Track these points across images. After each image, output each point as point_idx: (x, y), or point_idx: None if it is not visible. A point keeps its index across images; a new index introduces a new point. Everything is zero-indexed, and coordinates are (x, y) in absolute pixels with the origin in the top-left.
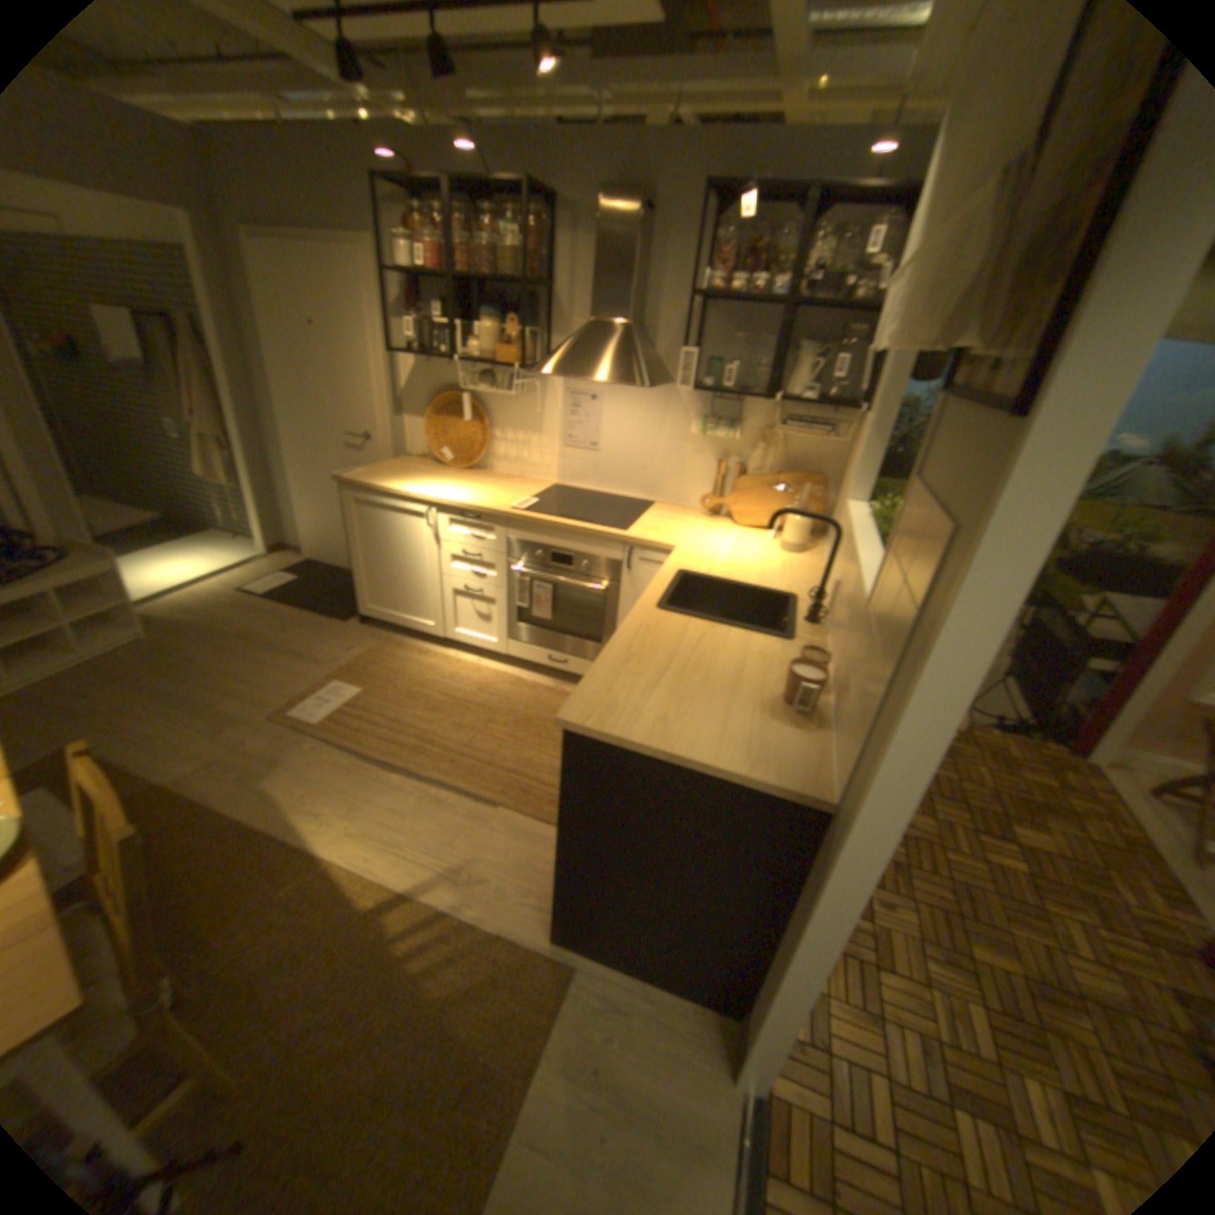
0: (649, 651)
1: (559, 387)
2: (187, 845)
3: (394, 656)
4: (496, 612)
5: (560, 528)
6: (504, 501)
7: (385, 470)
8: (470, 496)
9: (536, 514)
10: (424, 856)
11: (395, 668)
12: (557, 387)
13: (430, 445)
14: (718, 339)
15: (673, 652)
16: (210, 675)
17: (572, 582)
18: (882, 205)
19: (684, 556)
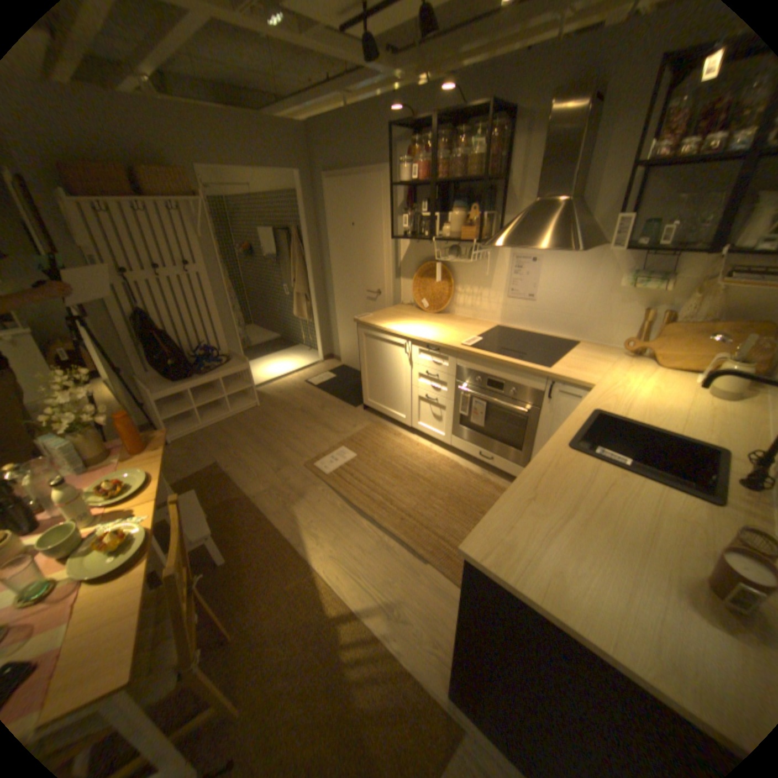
0: (555, 492)
1: (506, 253)
2: (249, 538)
3: (377, 435)
4: (443, 415)
5: (494, 361)
6: (456, 338)
7: (383, 315)
8: (432, 334)
9: (477, 350)
10: (371, 588)
11: (376, 443)
12: (504, 253)
13: (413, 297)
14: (657, 201)
15: (579, 497)
16: (281, 432)
17: (500, 403)
18: None
19: (601, 395)
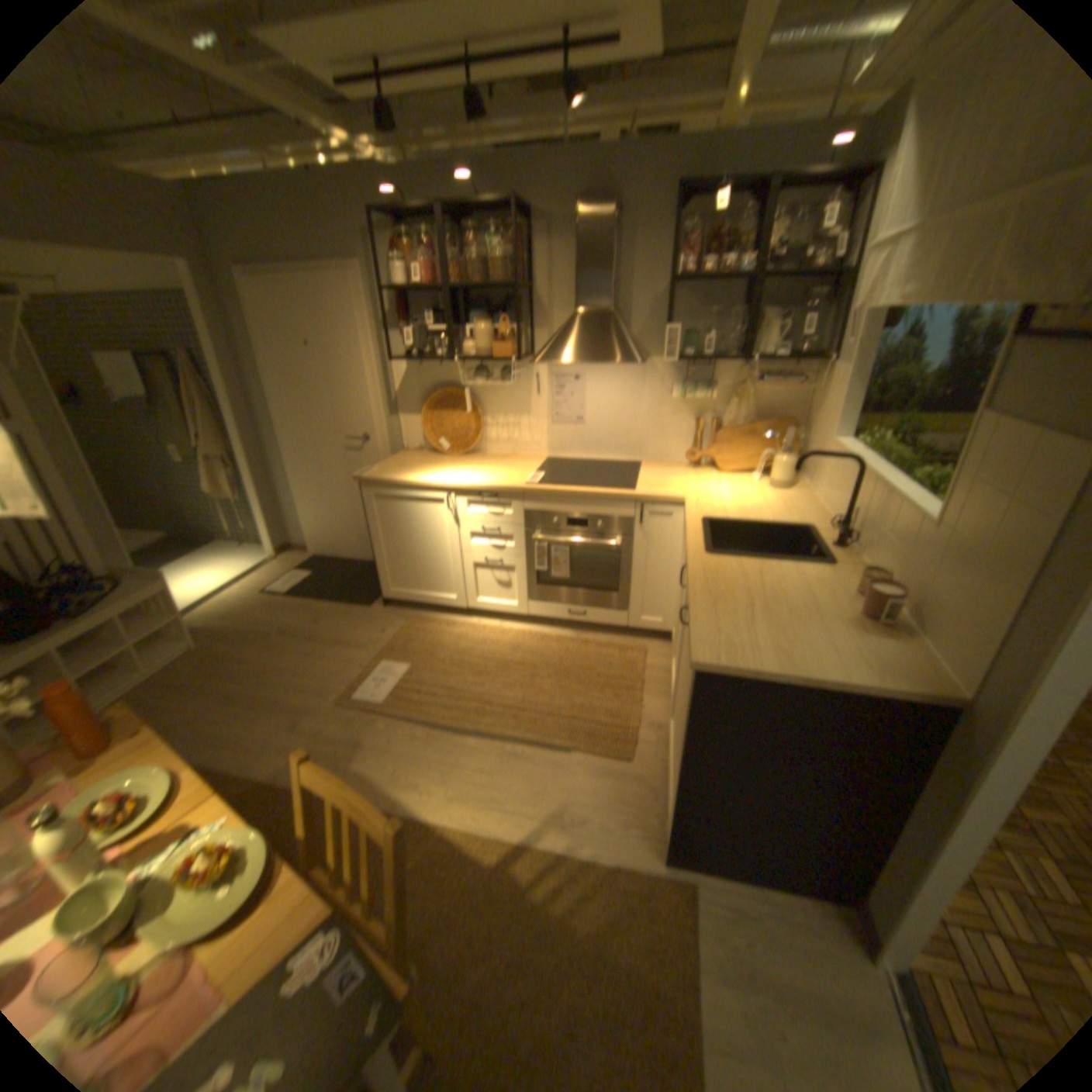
0: (724, 592)
1: (543, 371)
2: None
3: (424, 630)
4: (513, 577)
5: (573, 495)
6: (513, 477)
7: (393, 464)
8: (481, 478)
9: (548, 486)
10: (523, 807)
11: (429, 640)
12: (540, 372)
13: (426, 436)
14: (685, 313)
15: (744, 590)
16: (264, 673)
17: (588, 541)
18: (823, 185)
19: (696, 505)
